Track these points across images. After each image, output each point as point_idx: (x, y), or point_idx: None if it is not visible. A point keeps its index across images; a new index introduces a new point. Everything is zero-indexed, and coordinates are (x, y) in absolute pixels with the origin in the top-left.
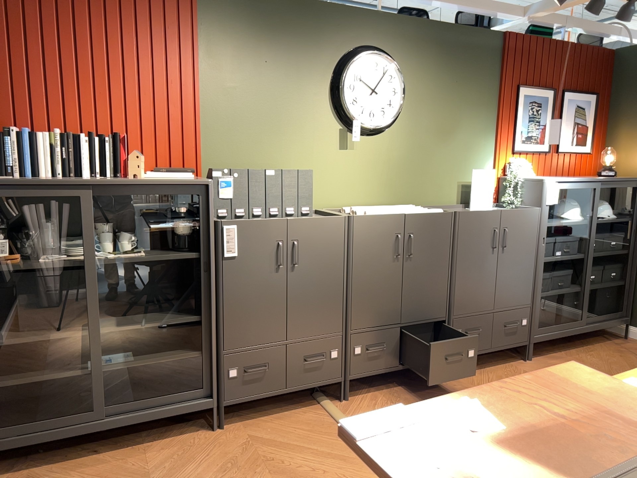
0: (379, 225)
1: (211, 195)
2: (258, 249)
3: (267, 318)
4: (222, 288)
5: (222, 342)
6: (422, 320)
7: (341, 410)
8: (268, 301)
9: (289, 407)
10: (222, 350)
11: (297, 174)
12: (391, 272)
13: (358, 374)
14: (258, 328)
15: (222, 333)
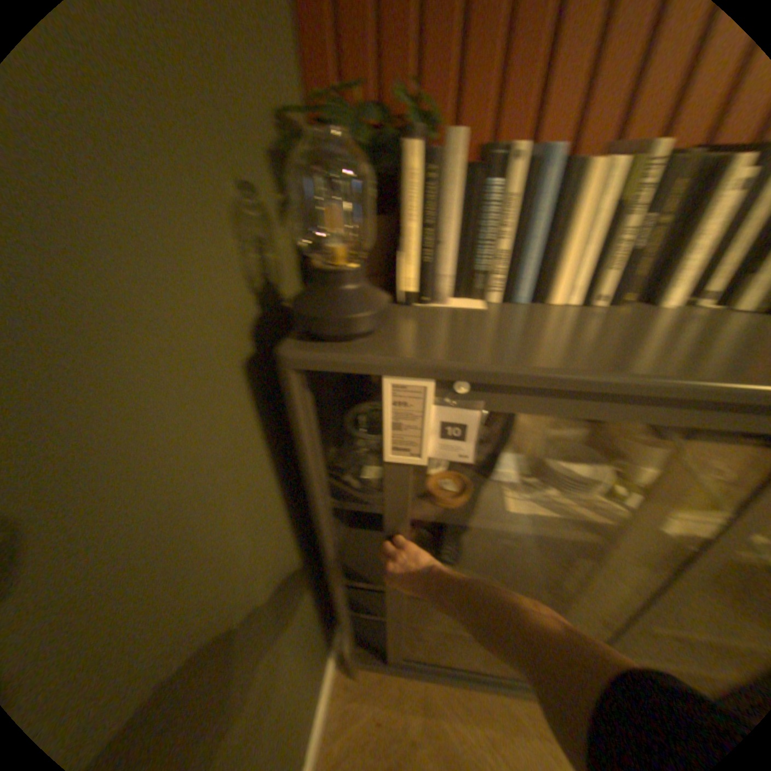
0: None
1: None
2: None
3: None
4: None
5: None
6: None
7: None
8: None
9: None
10: None
11: None
12: None
13: None
14: None
15: None
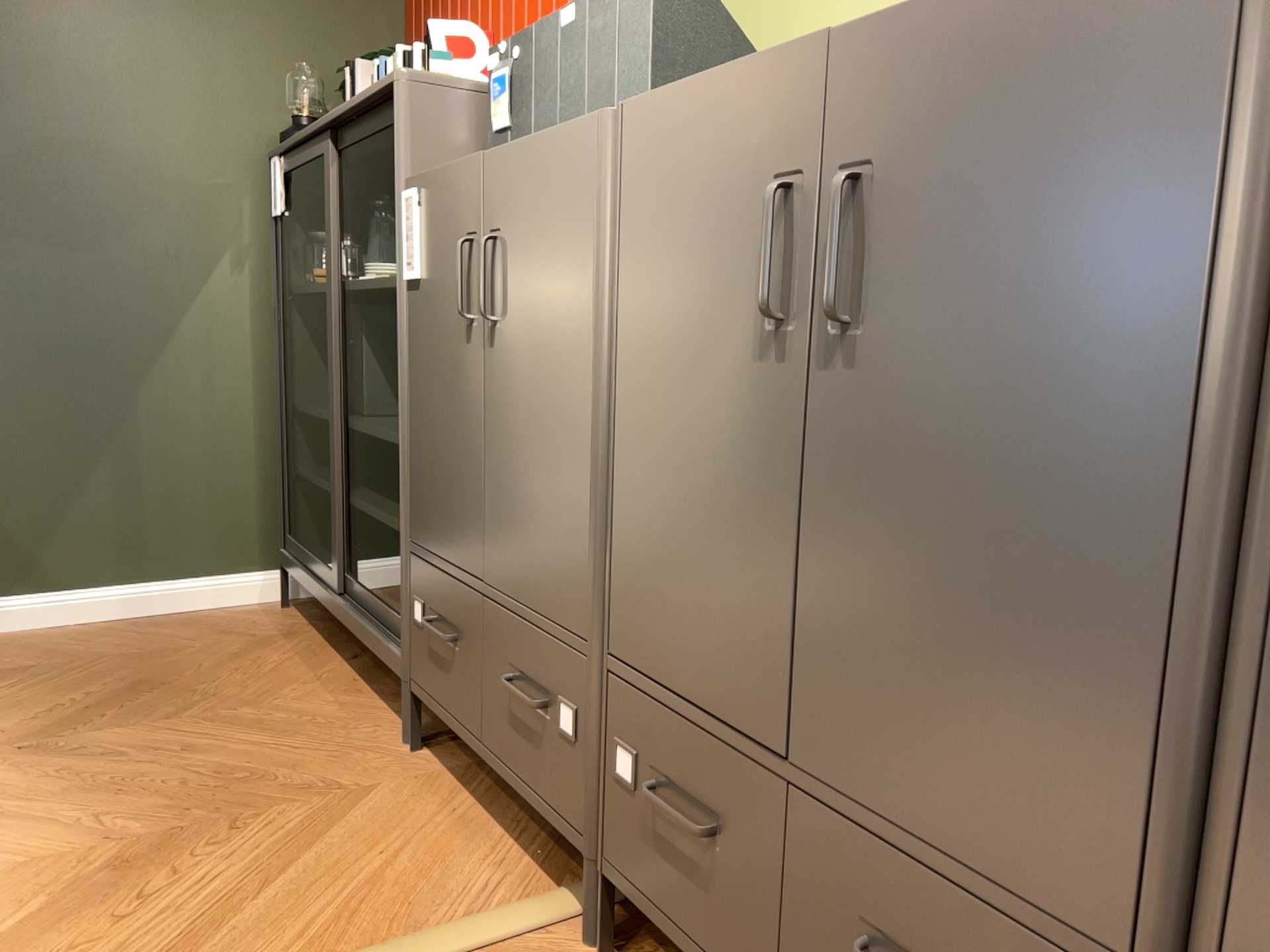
0: (703, 138)
1: (400, 115)
2: (445, 263)
3: (456, 485)
4: (408, 369)
5: (408, 515)
6: (912, 829)
7: (512, 945)
8: (456, 431)
9: (533, 836)
10: (408, 539)
11: (617, 3)
12: (746, 414)
13: (624, 877)
14: (445, 508)
15: (408, 491)
